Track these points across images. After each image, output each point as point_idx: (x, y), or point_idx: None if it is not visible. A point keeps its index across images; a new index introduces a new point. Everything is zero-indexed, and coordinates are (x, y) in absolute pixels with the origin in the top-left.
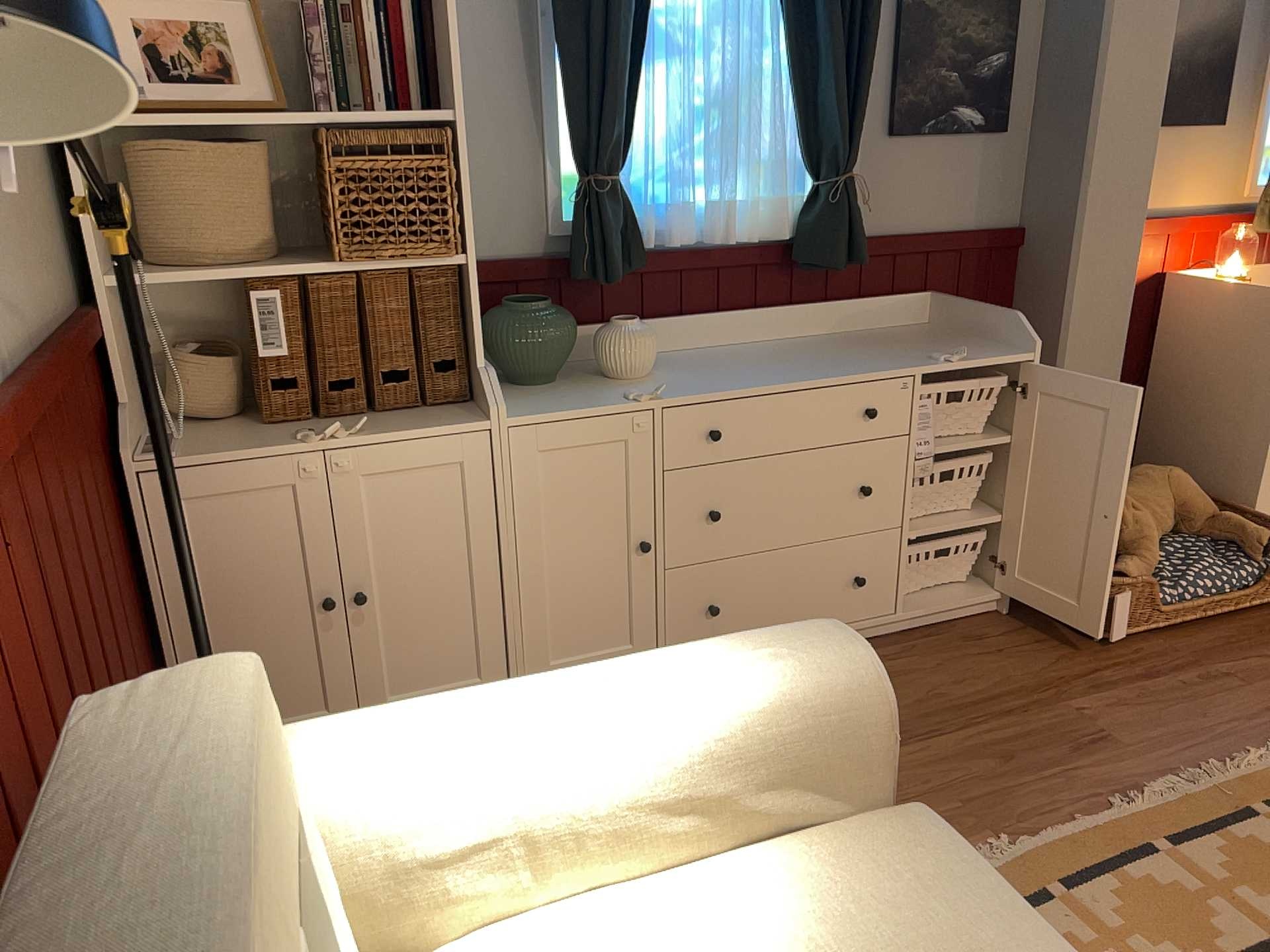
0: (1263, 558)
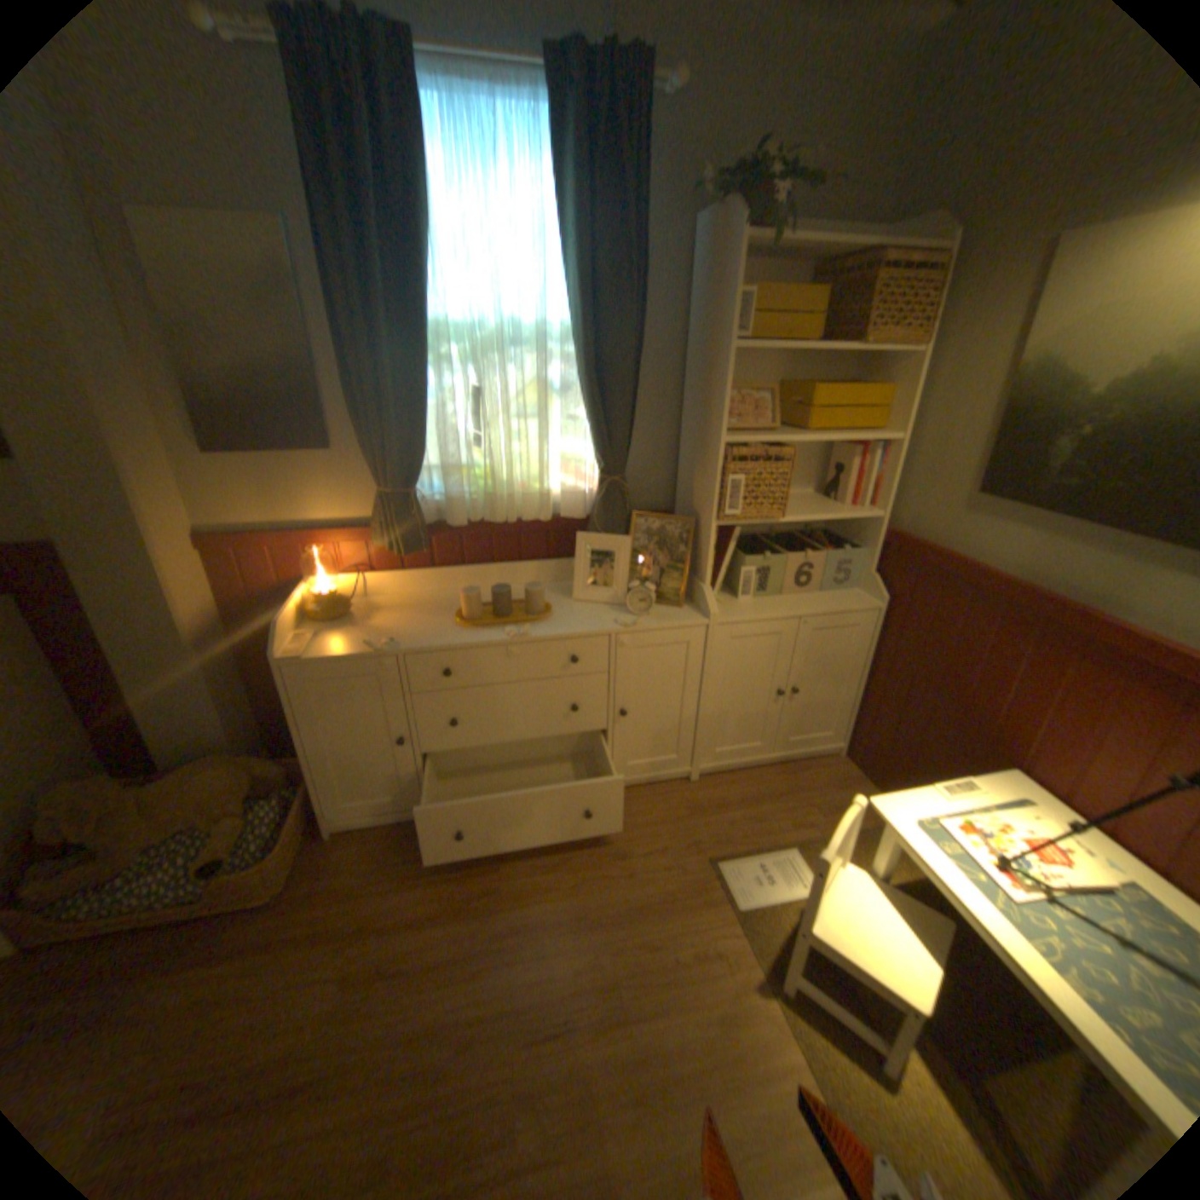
0: (225, 873)
